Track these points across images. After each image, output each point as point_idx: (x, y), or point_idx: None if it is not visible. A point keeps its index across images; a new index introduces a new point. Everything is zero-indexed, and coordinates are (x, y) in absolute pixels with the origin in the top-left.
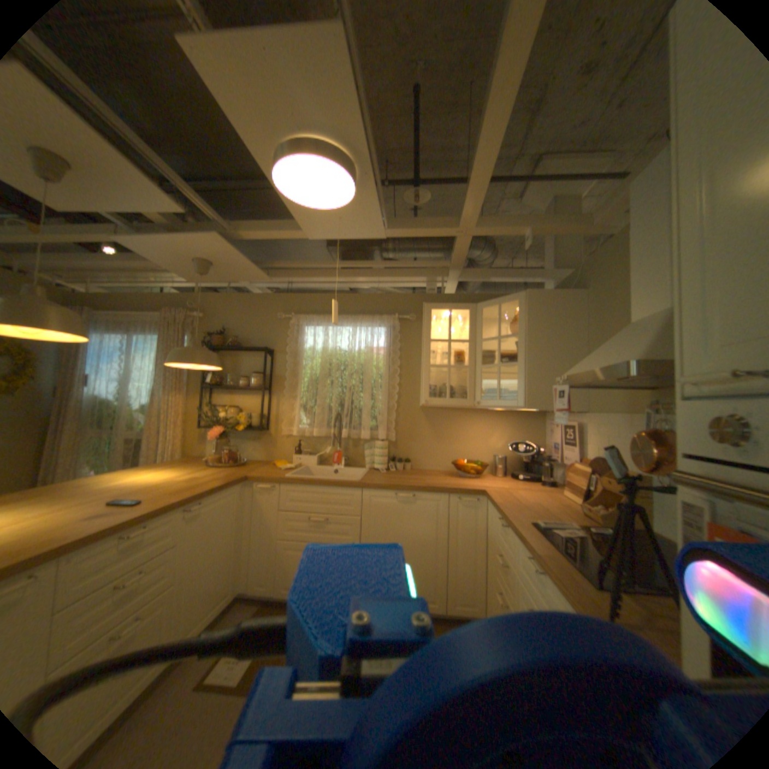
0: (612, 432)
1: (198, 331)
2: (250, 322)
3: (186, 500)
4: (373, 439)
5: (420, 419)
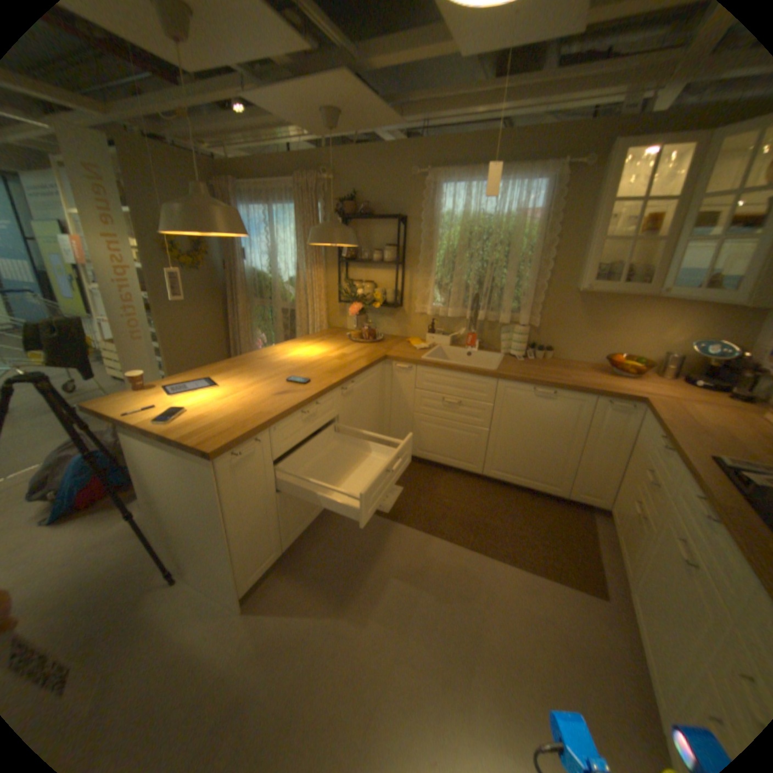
0: None
1: (330, 198)
2: (381, 182)
3: (342, 381)
4: (513, 323)
5: (575, 302)
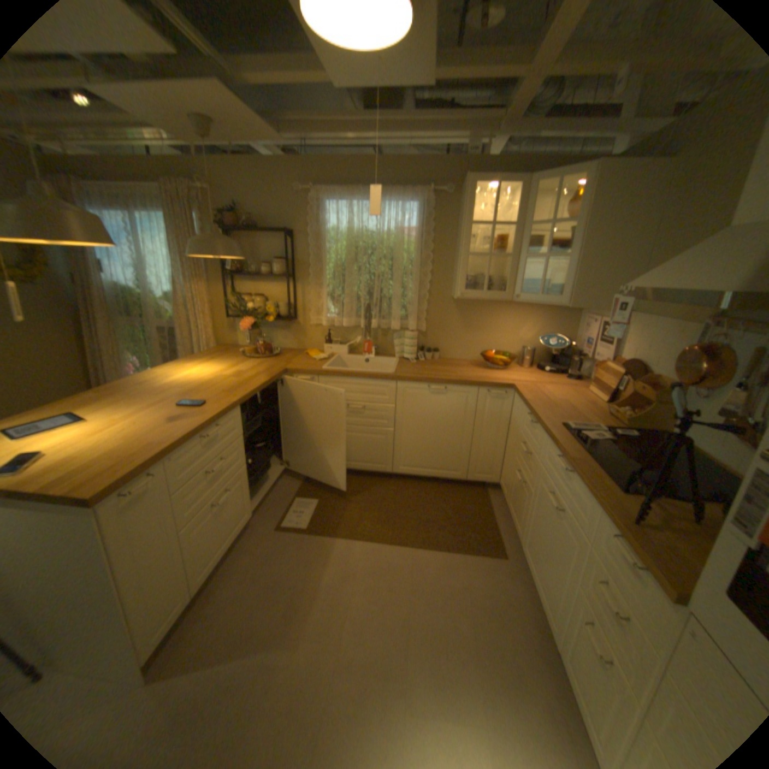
0: (658, 336)
1: (205, 207)
2: (262, 195)
3: (243, 399)
4: (403, 329)
5: (451, 309)
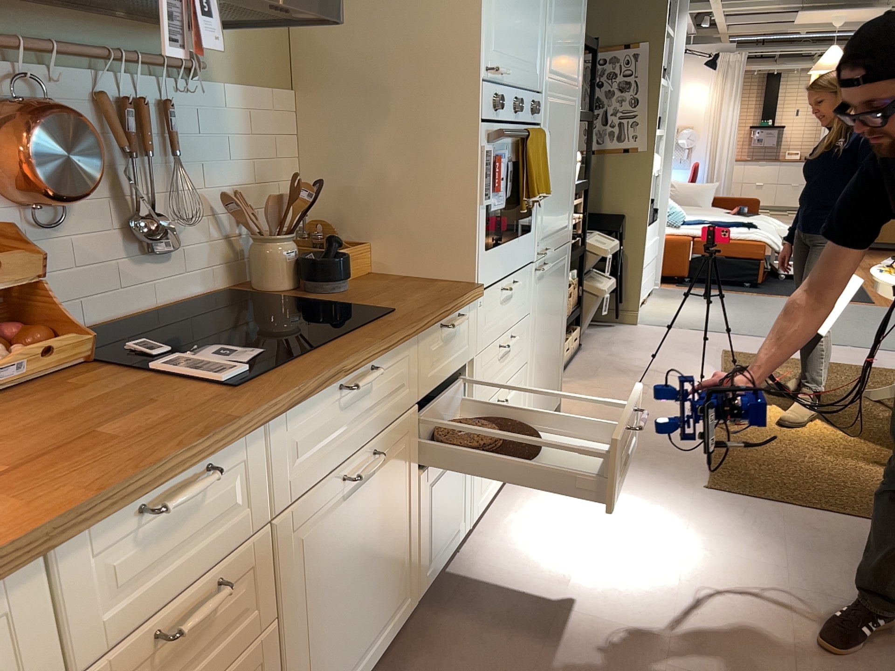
0: None
1: None
2: None
3: None
4: None
5: None
